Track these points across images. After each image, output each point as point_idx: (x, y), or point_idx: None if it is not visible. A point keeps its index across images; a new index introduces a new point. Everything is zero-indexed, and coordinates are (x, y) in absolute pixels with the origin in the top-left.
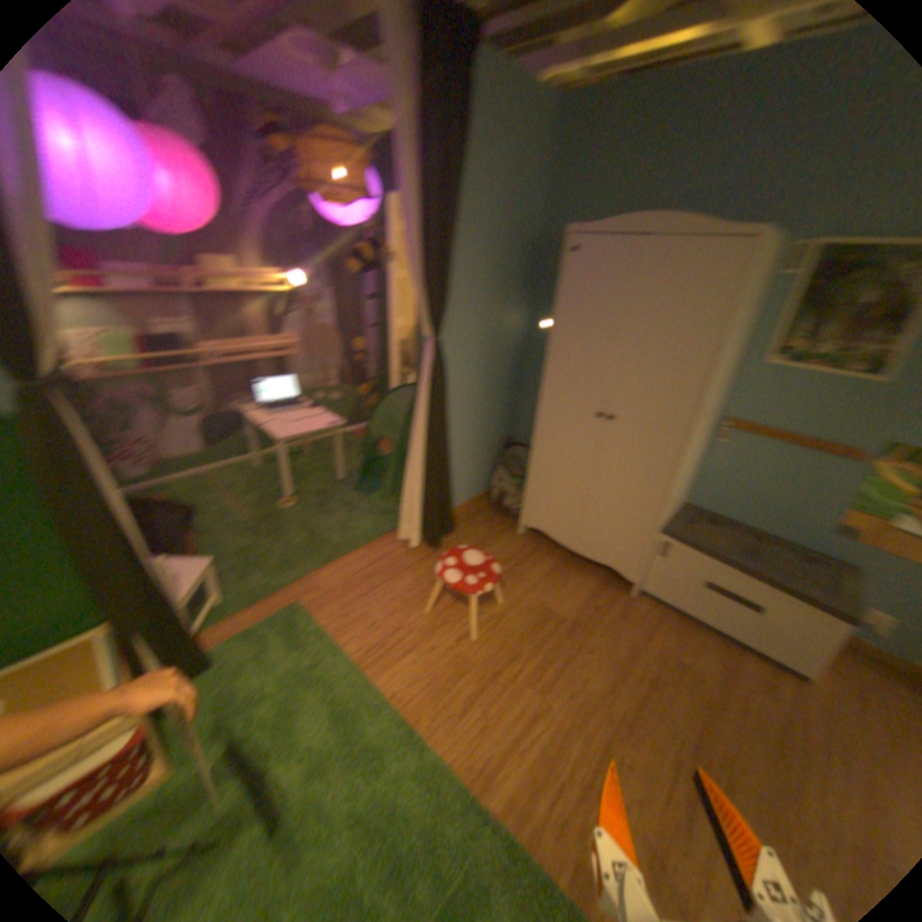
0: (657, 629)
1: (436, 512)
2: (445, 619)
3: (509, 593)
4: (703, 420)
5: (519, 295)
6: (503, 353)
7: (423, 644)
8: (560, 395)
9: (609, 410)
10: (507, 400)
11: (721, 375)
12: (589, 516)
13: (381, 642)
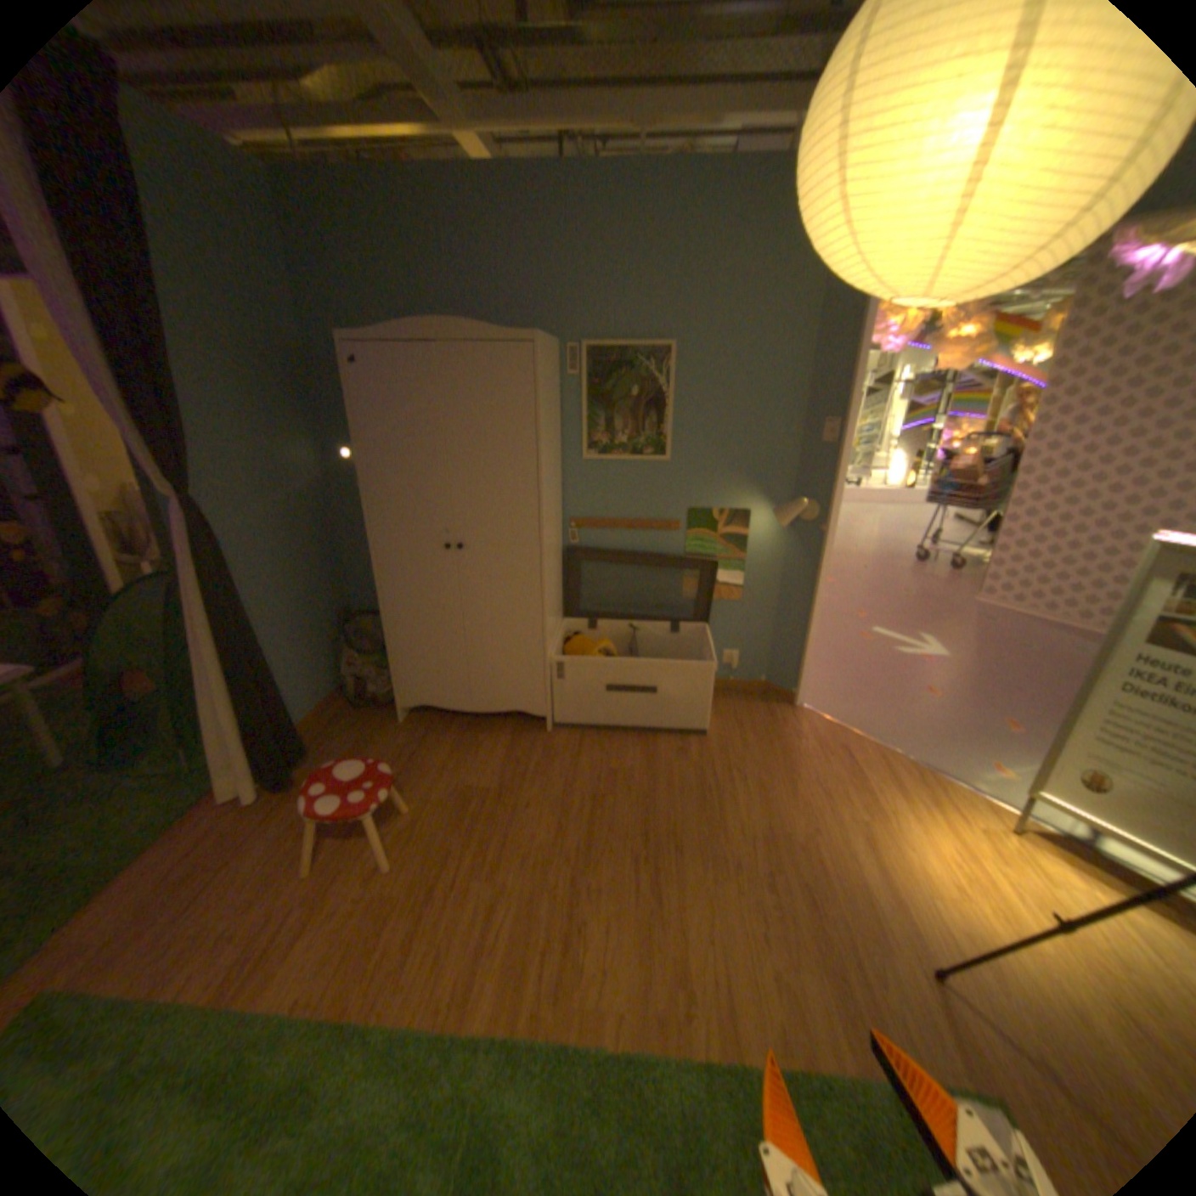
0: (579, 750)
1: (266, 742)
2: (335, 871)
3: (411, 796)
4: (546, 526)
5: (292, 423)
6: (294, 501)
7: (313, 918)
8: (391, 536)
9: (453, 540)
10: (322, 562)
11: (547, 479)
12: (473, 666)
13: (242, 955)
